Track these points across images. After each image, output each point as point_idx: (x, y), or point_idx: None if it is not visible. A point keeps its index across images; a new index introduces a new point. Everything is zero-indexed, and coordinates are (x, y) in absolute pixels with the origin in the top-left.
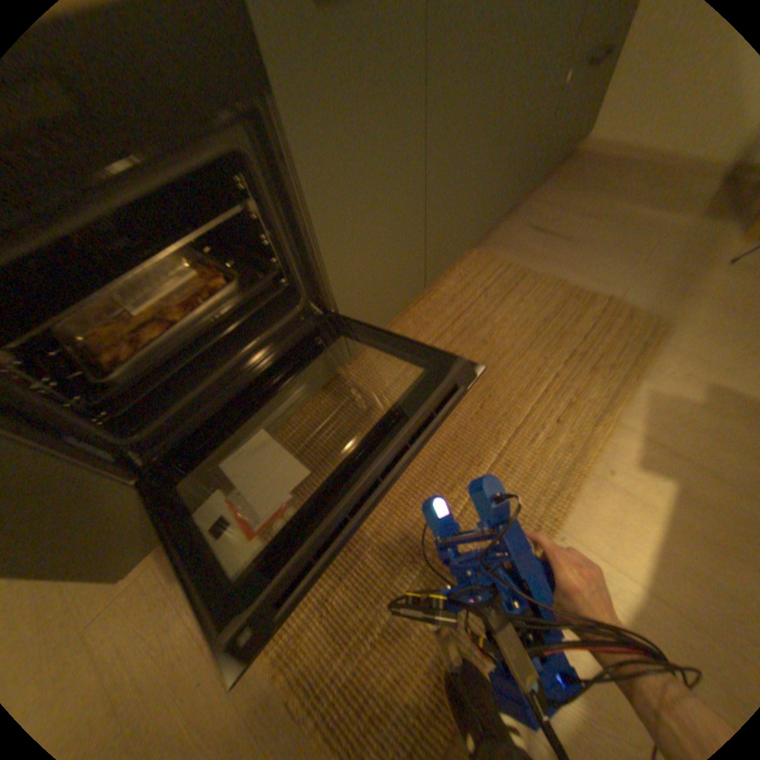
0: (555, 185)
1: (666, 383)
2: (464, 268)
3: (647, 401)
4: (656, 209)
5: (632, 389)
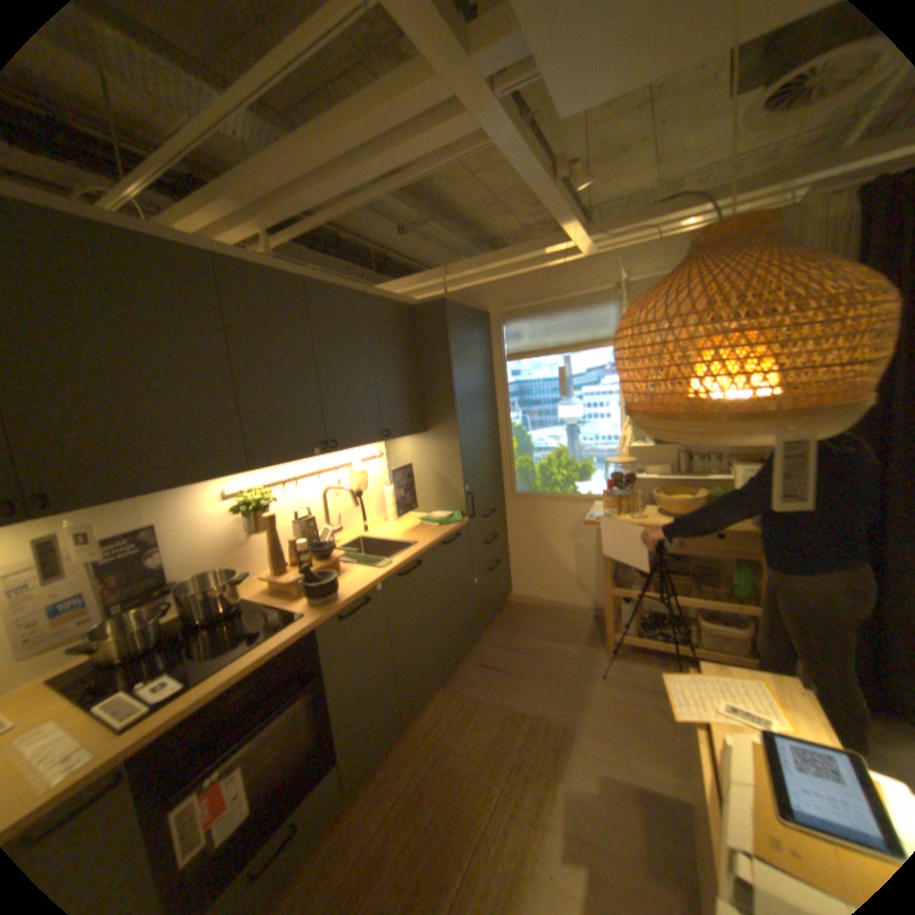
0: (496, 629)
1: (574, 783)
2: (434, 707)
3: (564, 802)
4: (559, 643)
5: (553, 793)
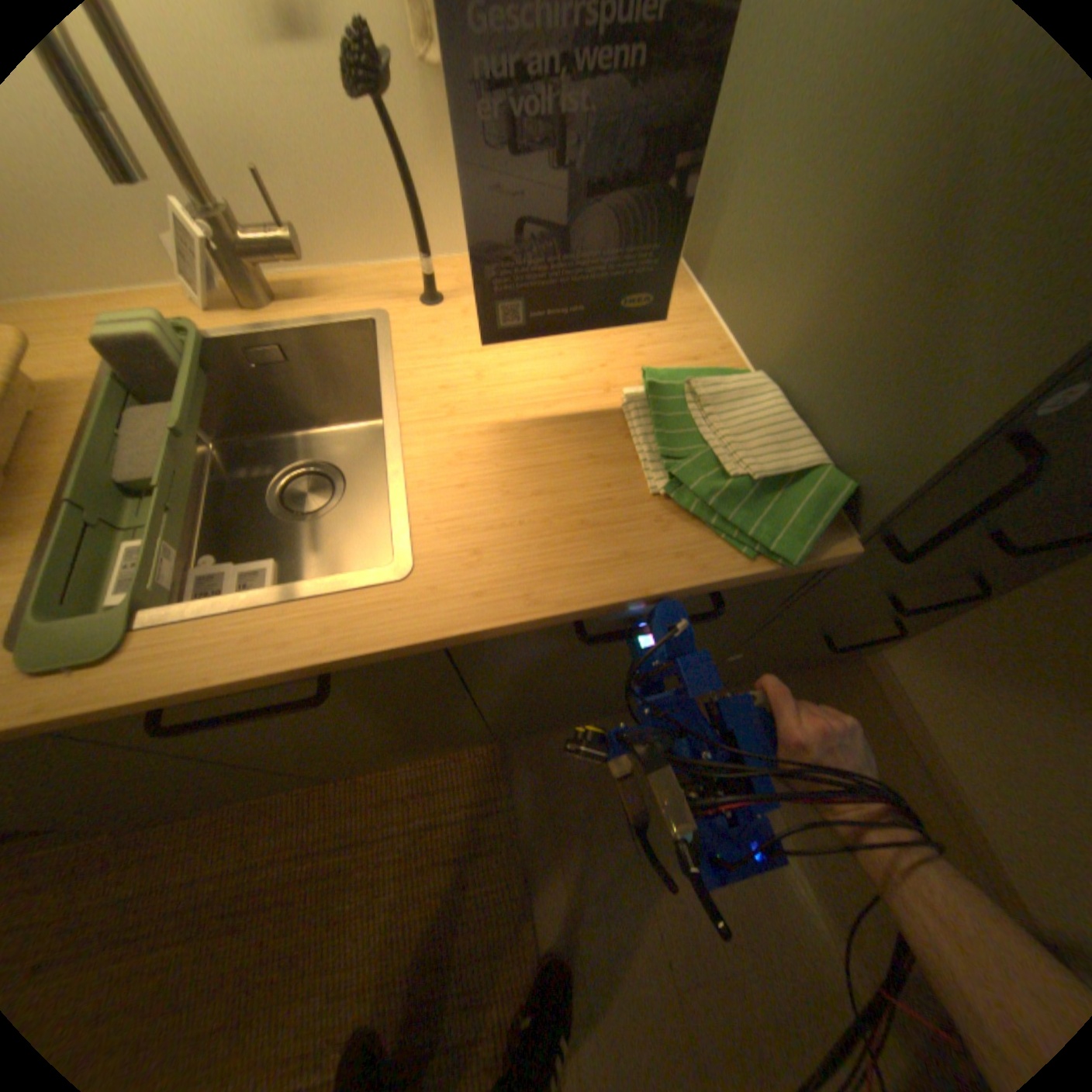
0: None
1: None
2: (452, 761)
3: None
4: (831, 898)
5: None
